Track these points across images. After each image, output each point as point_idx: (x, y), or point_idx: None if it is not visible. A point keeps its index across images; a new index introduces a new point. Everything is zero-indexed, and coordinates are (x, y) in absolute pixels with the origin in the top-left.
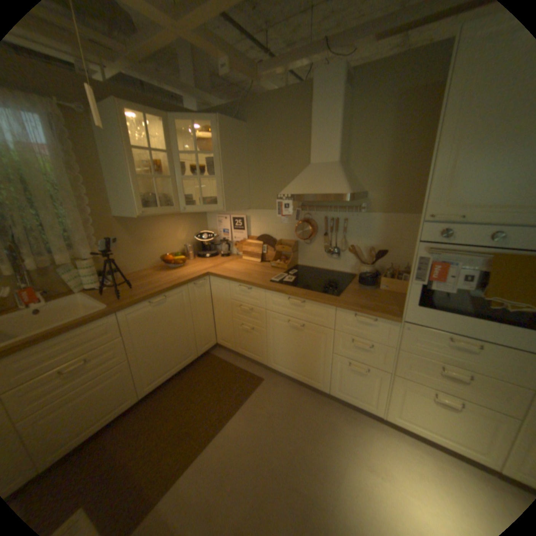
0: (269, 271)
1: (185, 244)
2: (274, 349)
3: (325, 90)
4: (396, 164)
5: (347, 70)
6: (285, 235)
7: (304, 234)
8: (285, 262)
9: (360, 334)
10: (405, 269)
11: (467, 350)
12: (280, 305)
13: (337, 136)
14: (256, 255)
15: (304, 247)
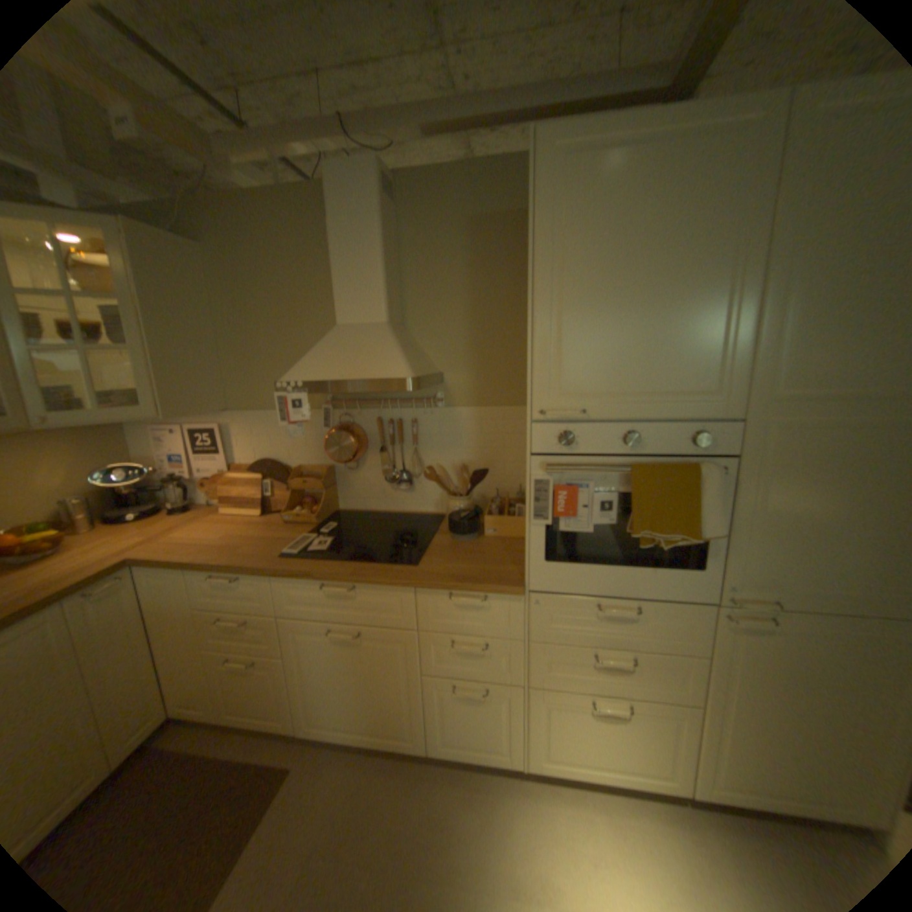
0: (279, 534)
1: (64, 500)
2: (306, 697)
3: (347, 199)
4: (480, 328)
5: (381, 172)
6: (308, 456)
7: (345, 452)
8: (314, 509)
9: (464, 629)
10: (518, 495)
11: (622, 619)
12: (306, 603)
13: (379, 278)
14: (252, 501)
15: (348, 475)
